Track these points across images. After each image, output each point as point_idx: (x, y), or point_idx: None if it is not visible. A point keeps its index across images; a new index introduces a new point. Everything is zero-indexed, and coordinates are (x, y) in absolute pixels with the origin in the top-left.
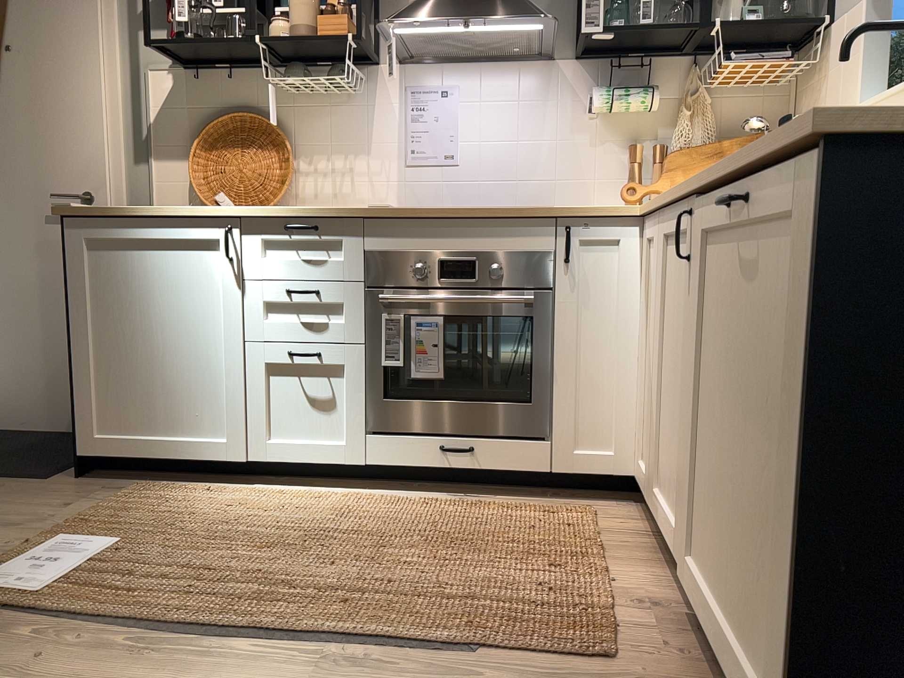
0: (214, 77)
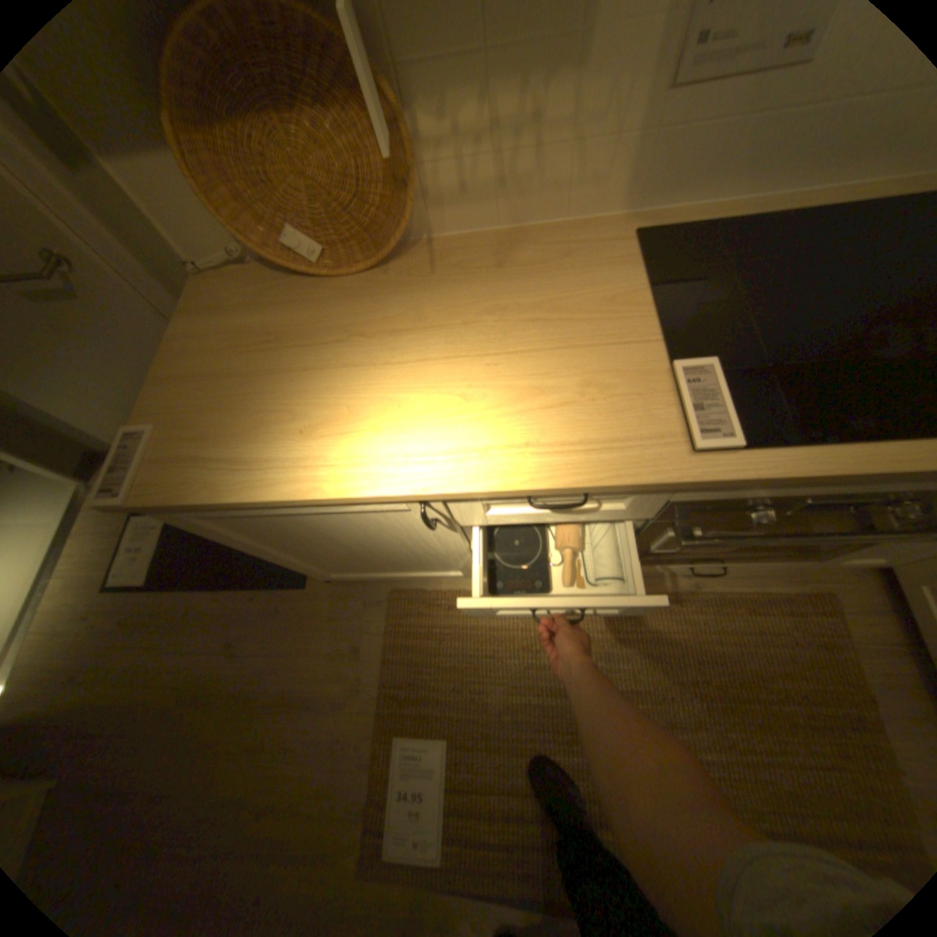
0: None
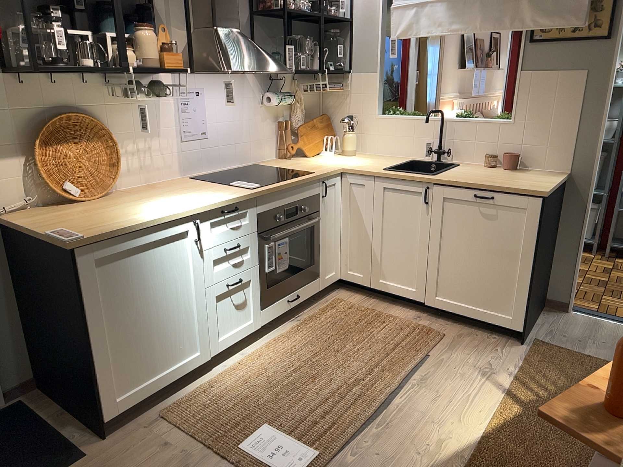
0: (34, 81)
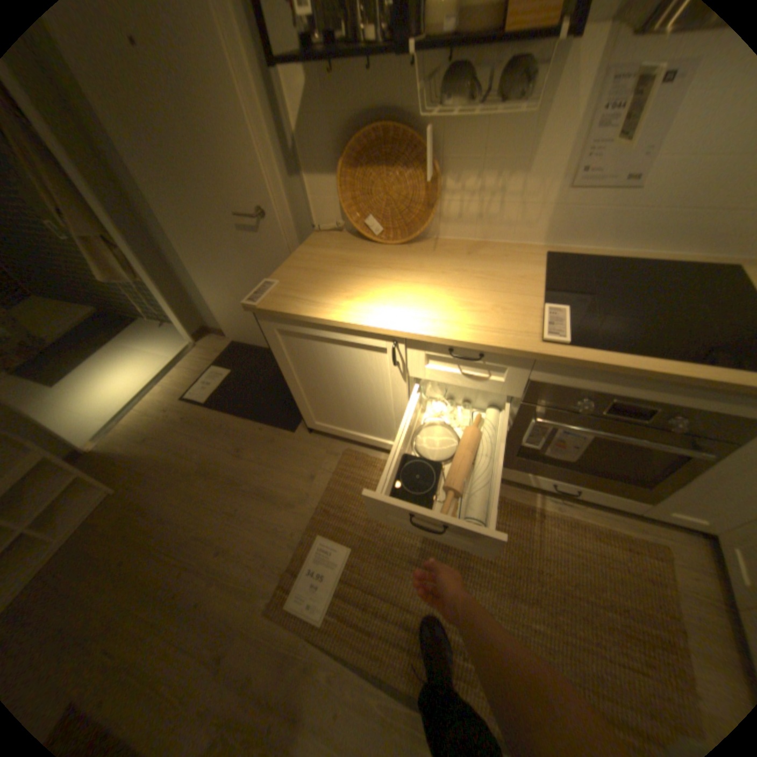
0: (350, 62)
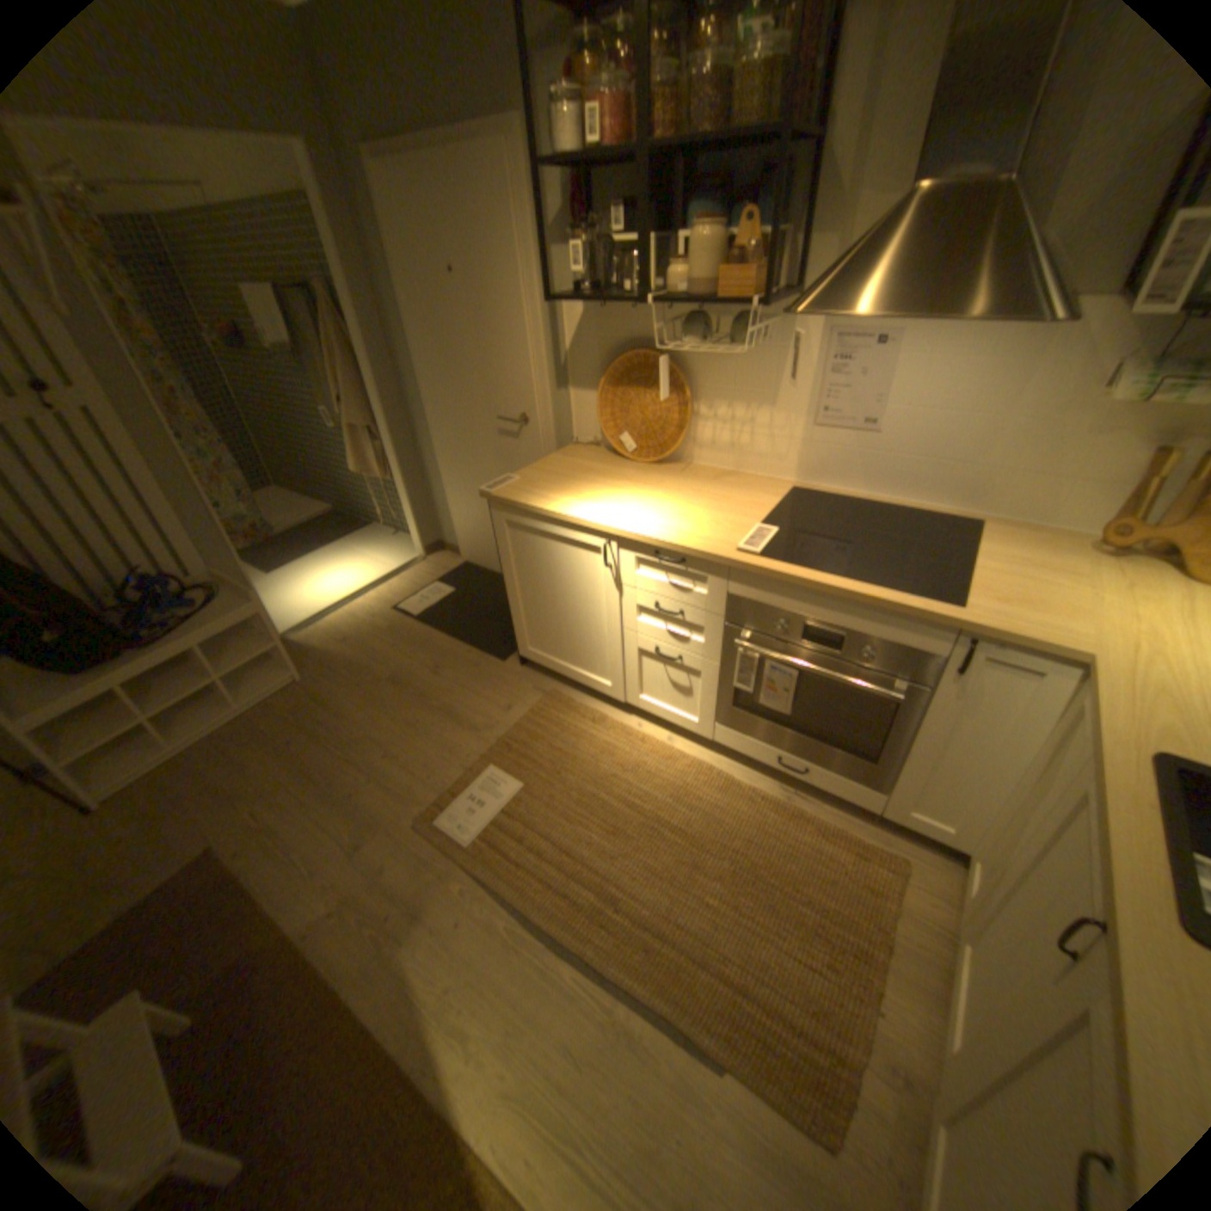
0: (621, 303)
